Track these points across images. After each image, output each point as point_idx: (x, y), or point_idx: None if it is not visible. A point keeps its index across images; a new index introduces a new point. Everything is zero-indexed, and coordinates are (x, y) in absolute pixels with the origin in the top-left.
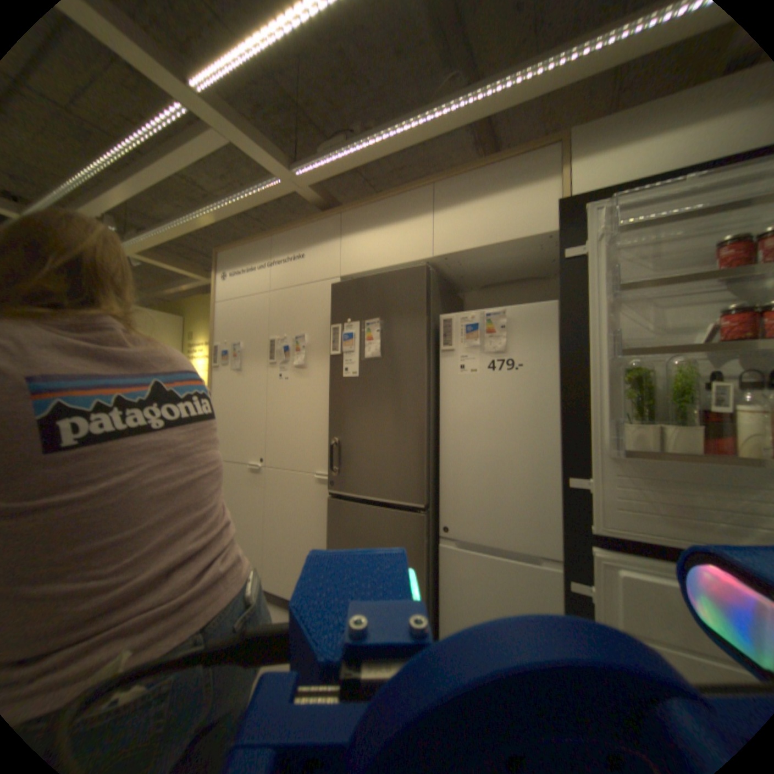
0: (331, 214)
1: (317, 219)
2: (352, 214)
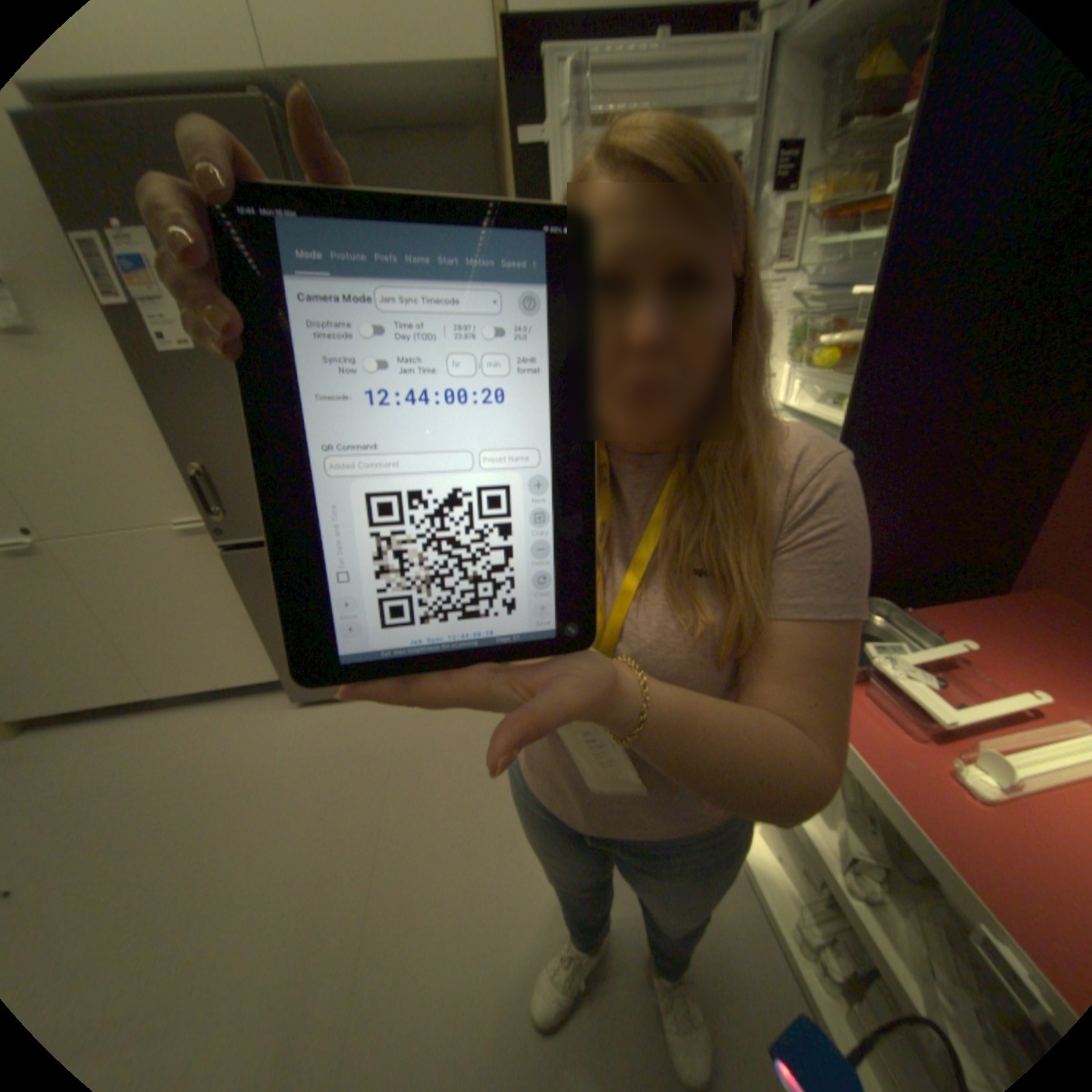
0: None
1: None
2: None
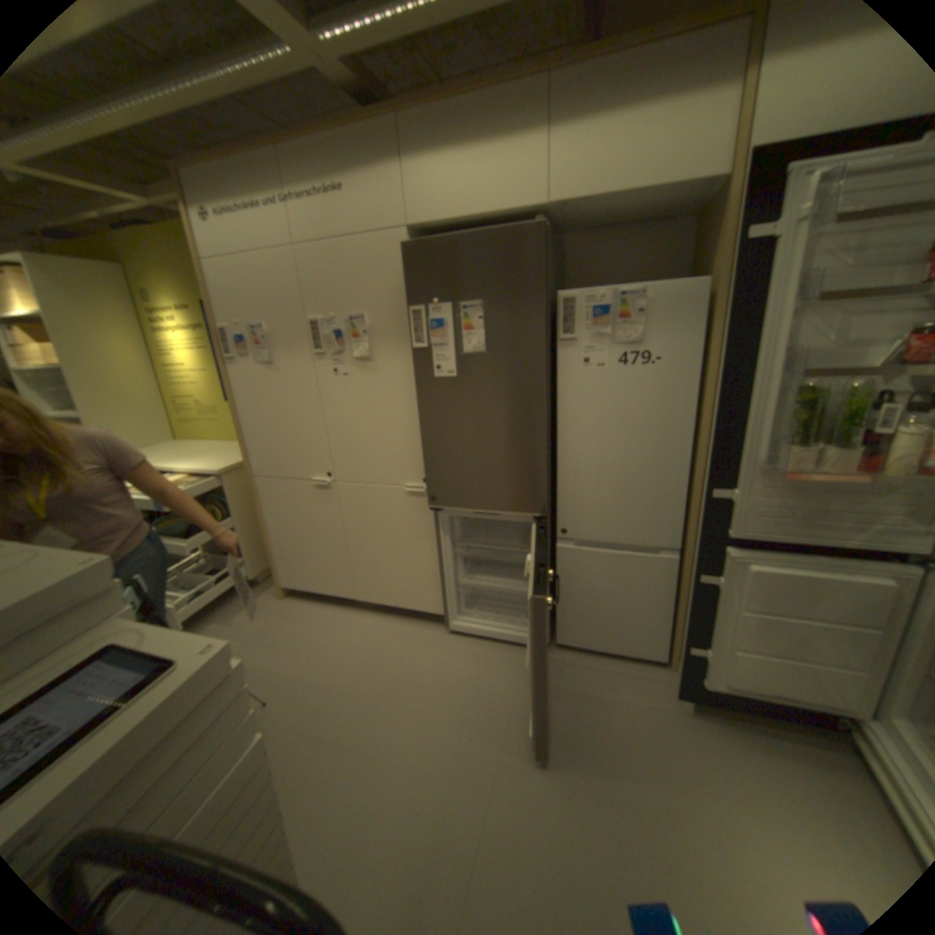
0: (379, 113)
1: (355, 120)
2: (415, 117)
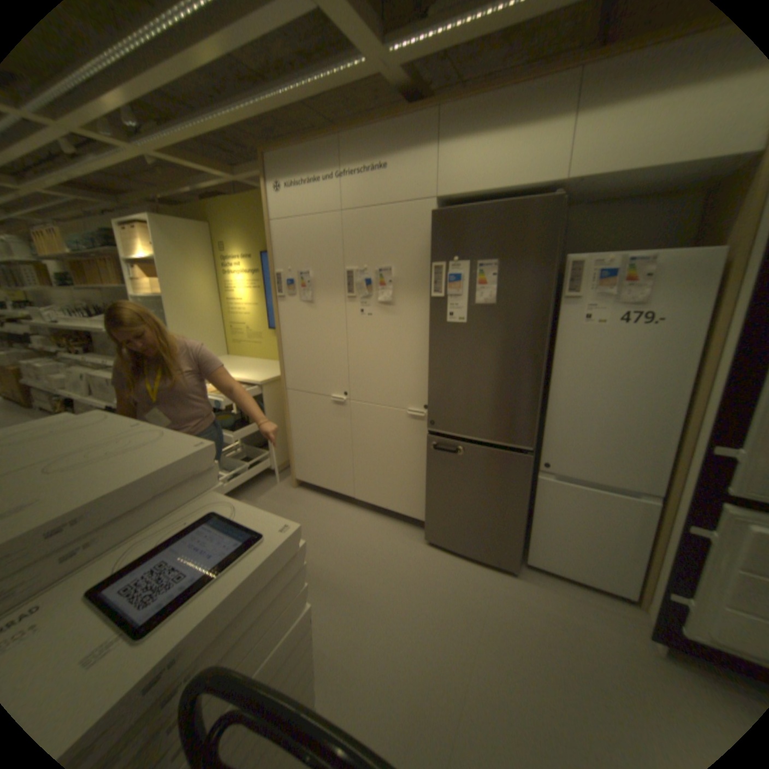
0: (427, 106)
1: (406, 113)
2: (457, 108)
